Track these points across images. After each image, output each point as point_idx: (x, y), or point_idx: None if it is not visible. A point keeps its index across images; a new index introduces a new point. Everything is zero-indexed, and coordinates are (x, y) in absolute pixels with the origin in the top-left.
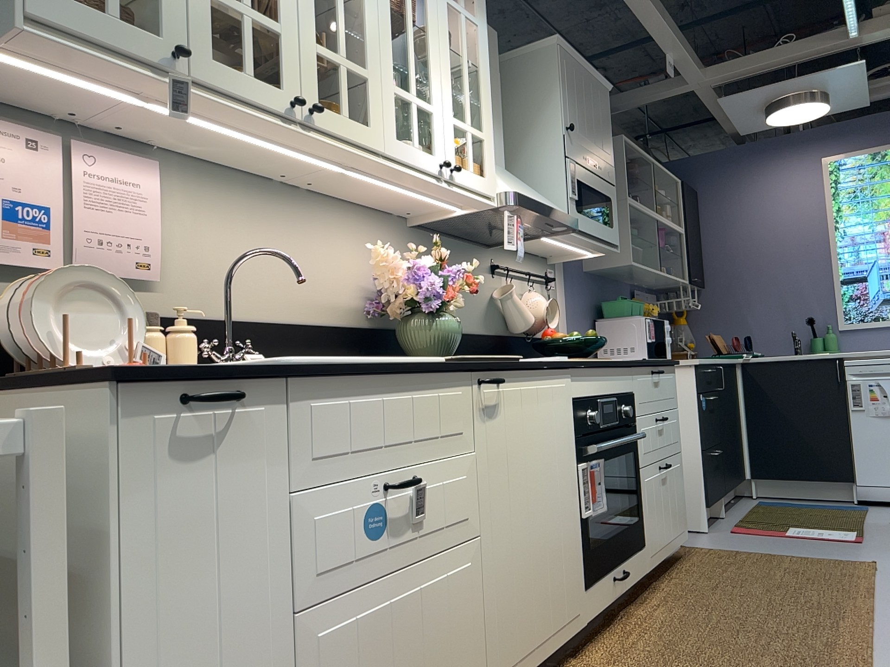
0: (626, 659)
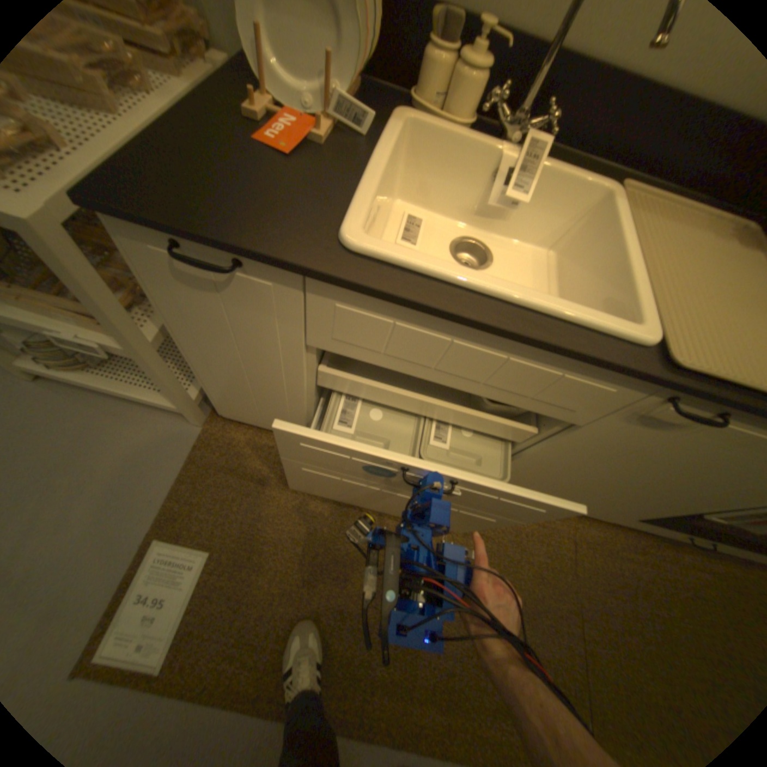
0: (603, 559)
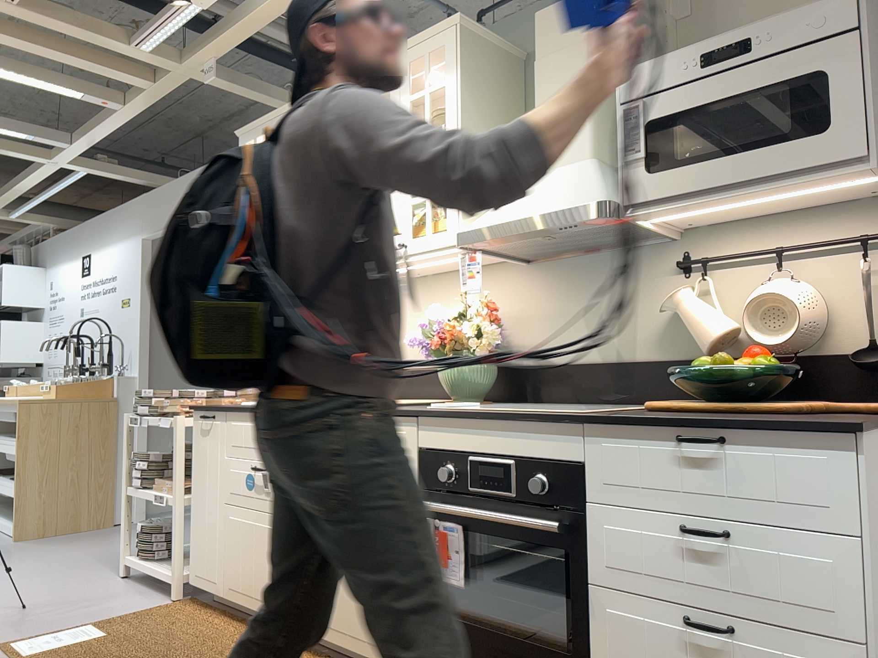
0: None
